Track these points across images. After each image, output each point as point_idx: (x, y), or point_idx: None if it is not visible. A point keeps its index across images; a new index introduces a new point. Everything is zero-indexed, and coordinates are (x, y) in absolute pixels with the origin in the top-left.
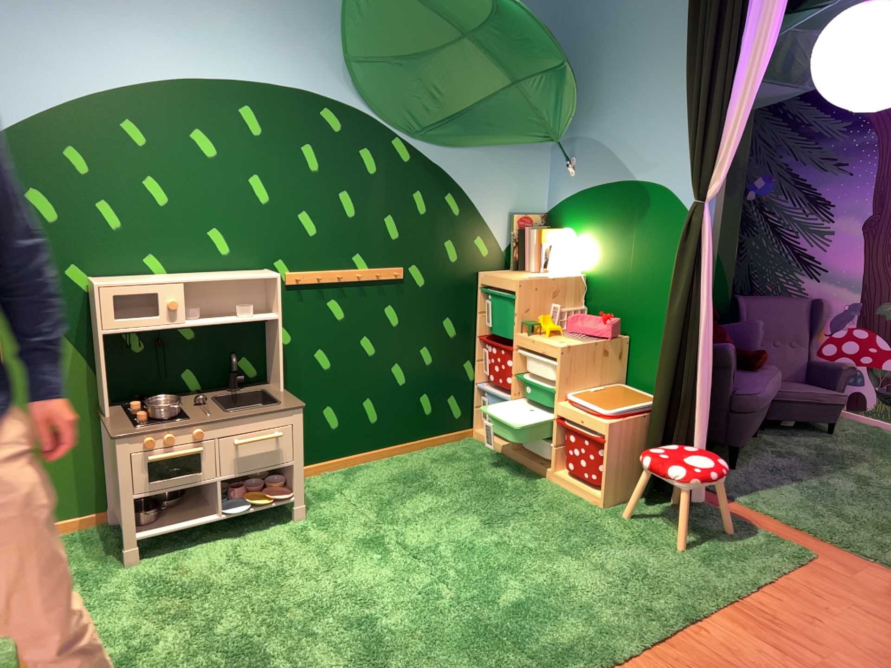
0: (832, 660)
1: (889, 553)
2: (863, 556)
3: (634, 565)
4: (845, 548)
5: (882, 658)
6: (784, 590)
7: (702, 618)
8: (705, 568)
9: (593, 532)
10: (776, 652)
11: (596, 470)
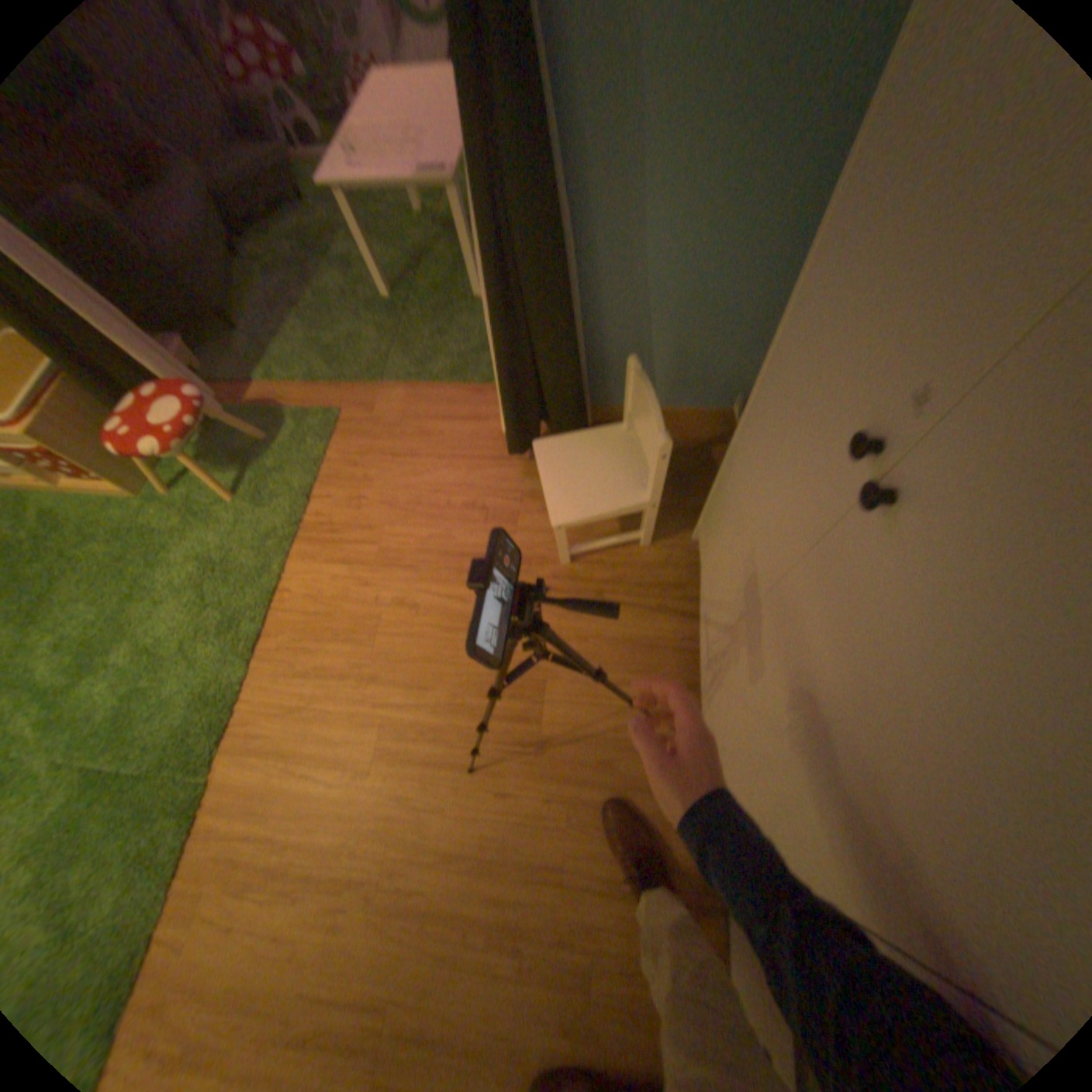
0: (382, 543)
1: (388, 364)
2: (373, 385)
3: (196, 560)
4: (356, 384)
5: (413, 509)
6: (327, 483)
7: (276, 581)
8: (257, 510)
9: (140, 544)
10: (343, 569)
11: (83, 473)
